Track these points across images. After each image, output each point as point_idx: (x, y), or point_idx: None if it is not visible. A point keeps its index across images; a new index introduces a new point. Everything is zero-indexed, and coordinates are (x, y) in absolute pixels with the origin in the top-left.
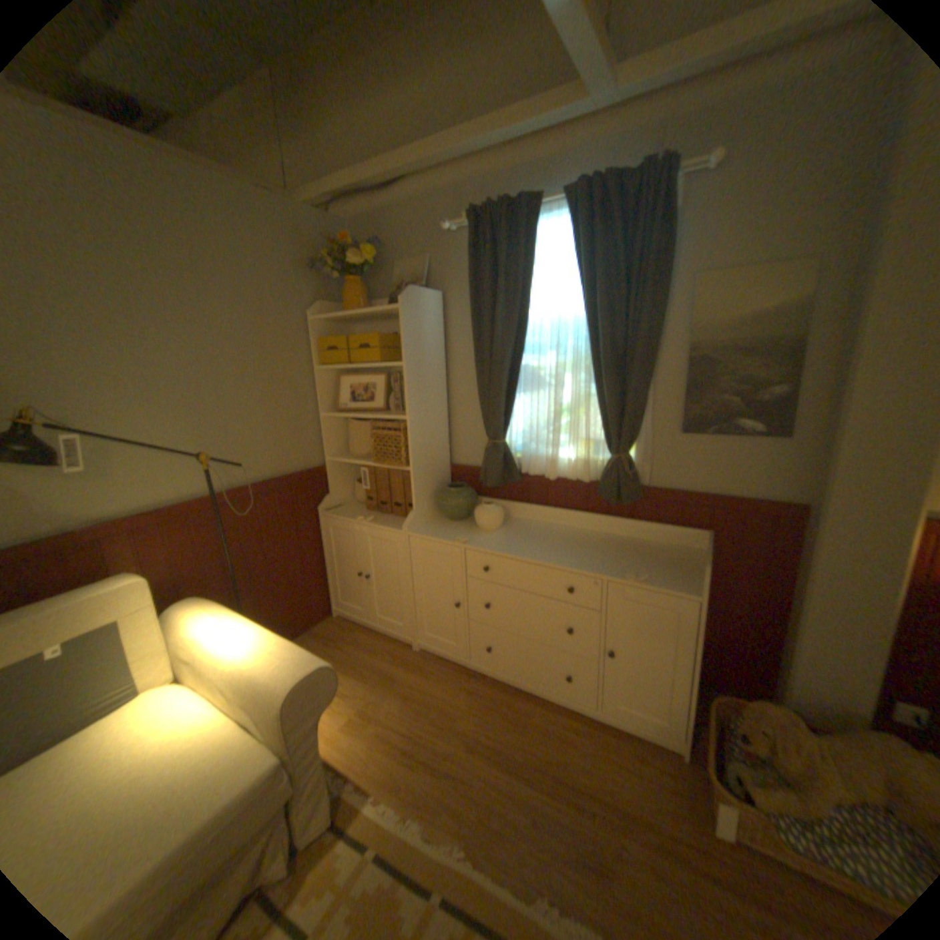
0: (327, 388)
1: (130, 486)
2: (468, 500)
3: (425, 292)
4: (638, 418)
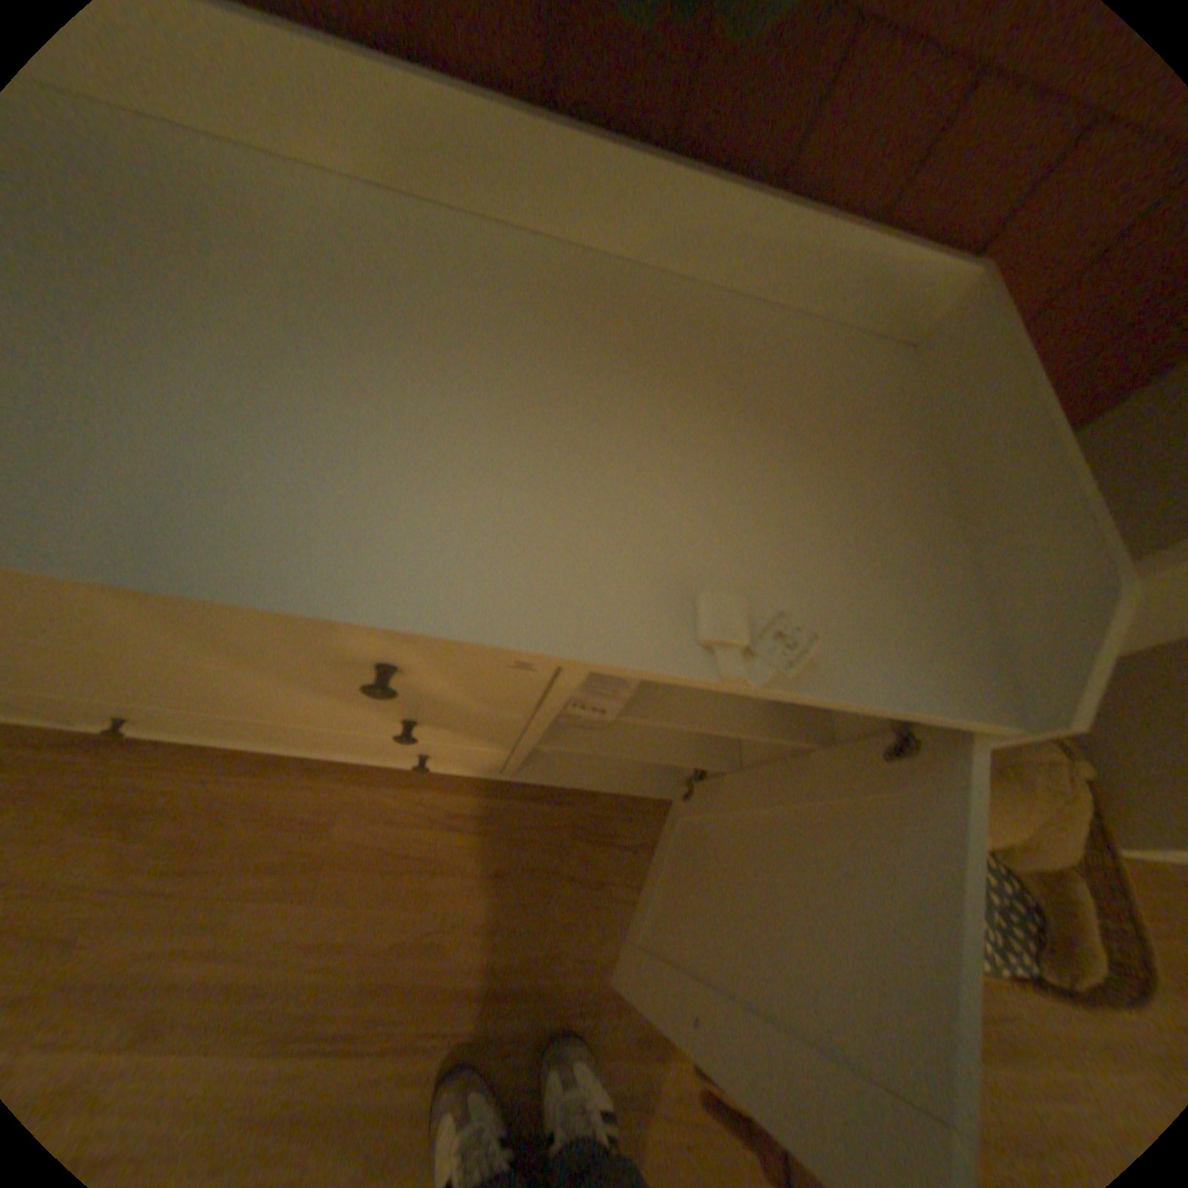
0: None
1: None
2: None
3: None
4: None
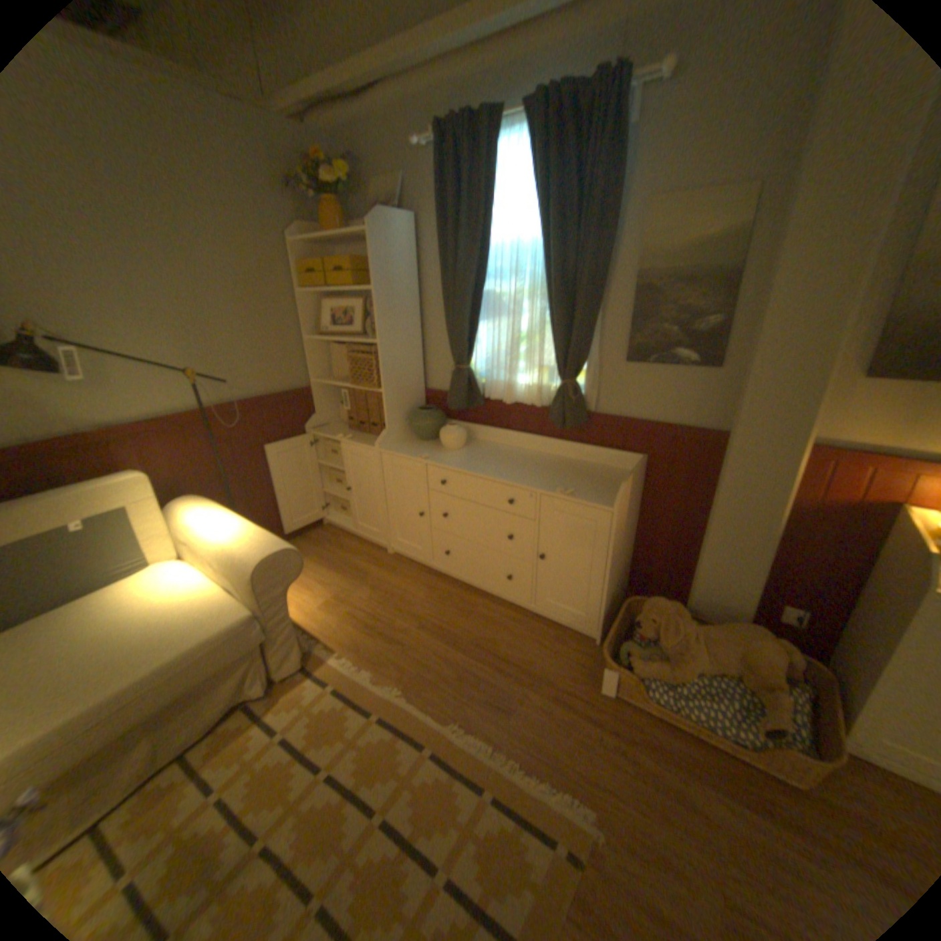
0: (308, 311)
1: (128, 396)
2: (435, 421)
3: (394, 212)
4: (584, 346)
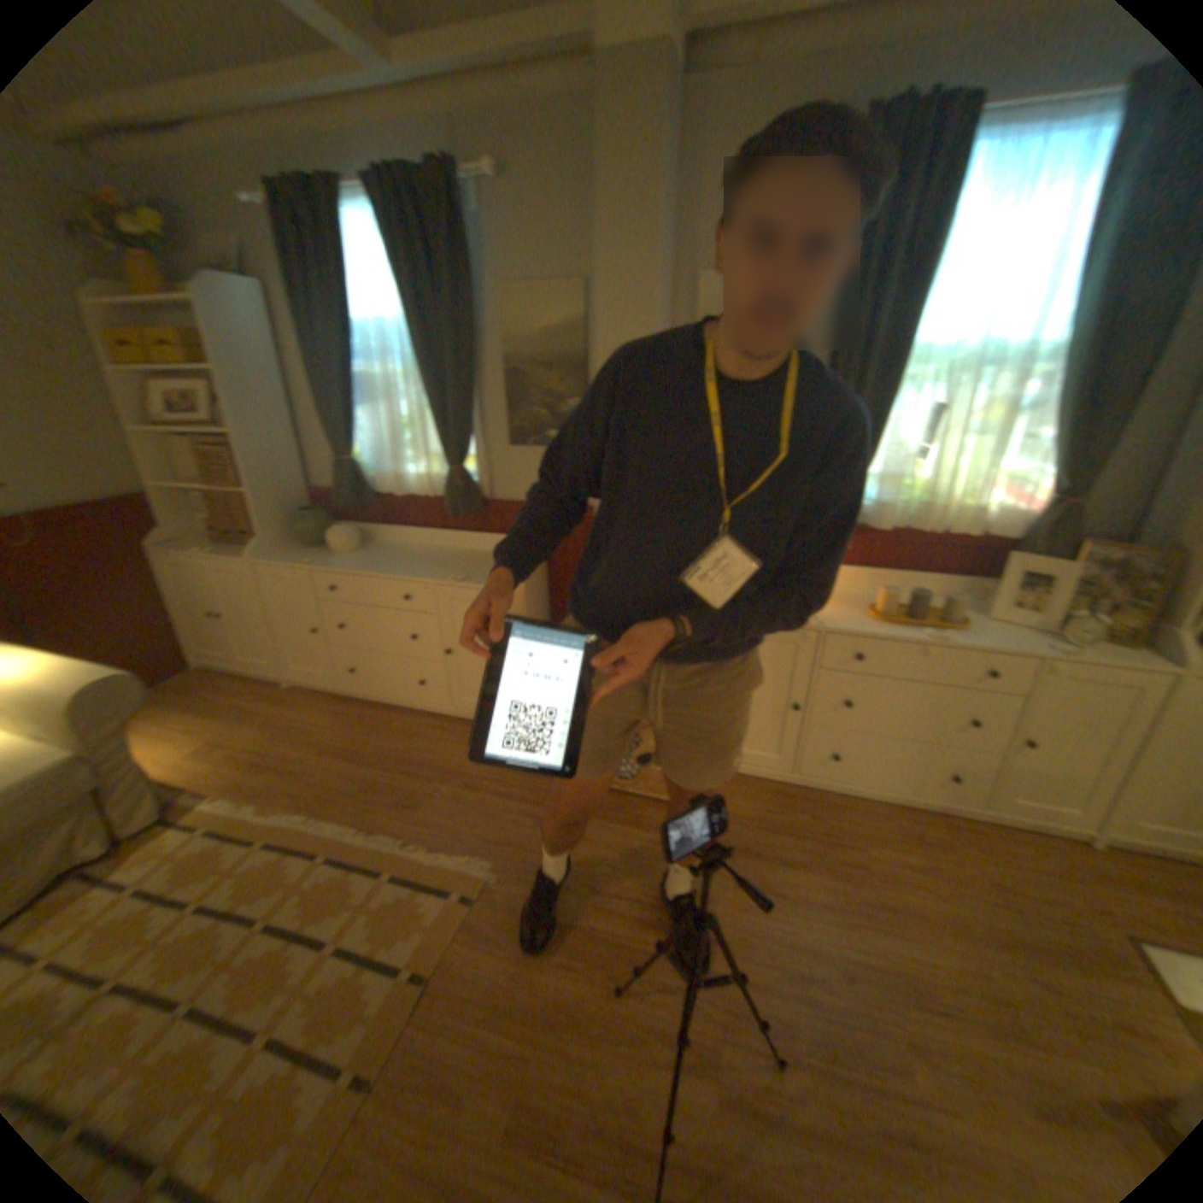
0: (124, 396)
1: None
2: (317, 523)
3: (226, 280)
4: (461, 431)
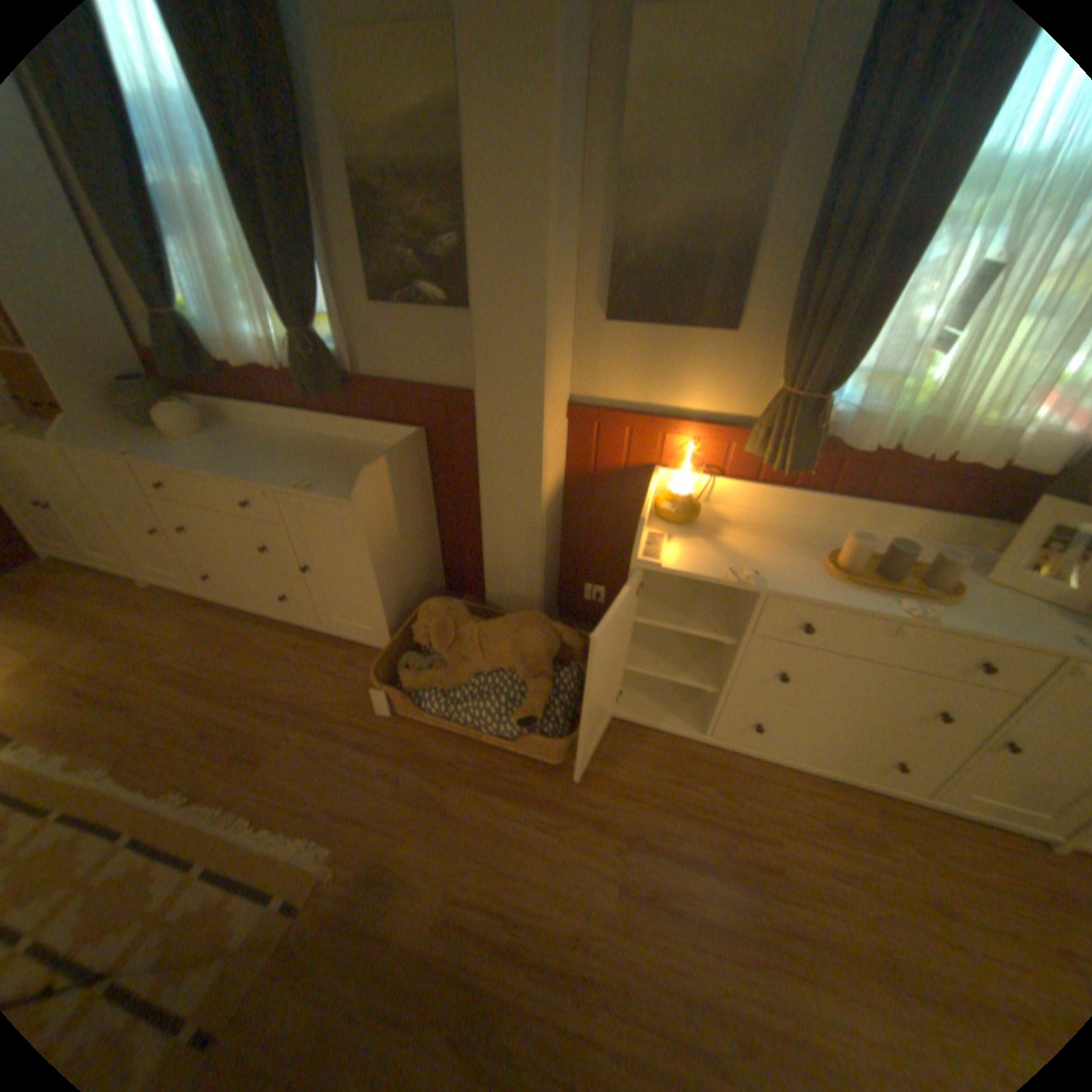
0: None
1: None
2: (145, 397)
3: None
4: (302, 278)
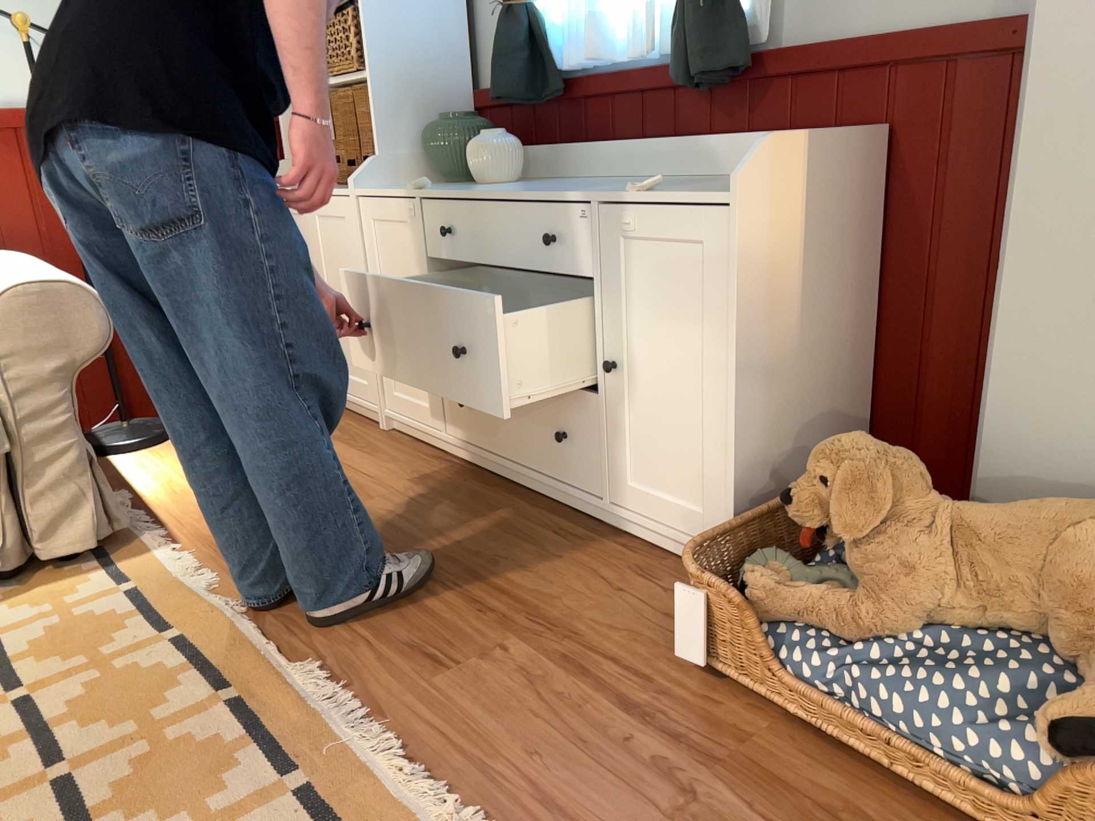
0: None
1: None
2: (465, 133)
3: None
4: None
